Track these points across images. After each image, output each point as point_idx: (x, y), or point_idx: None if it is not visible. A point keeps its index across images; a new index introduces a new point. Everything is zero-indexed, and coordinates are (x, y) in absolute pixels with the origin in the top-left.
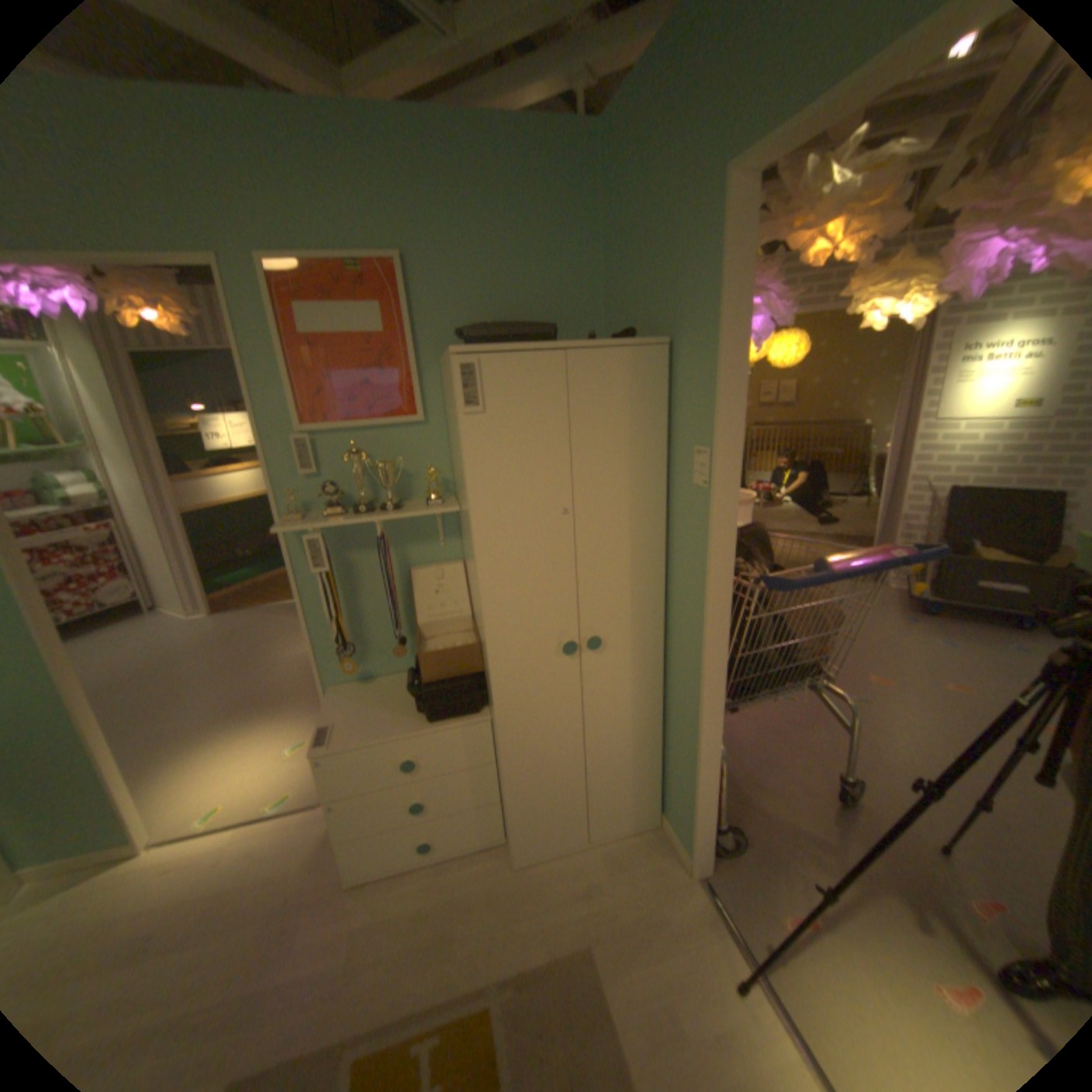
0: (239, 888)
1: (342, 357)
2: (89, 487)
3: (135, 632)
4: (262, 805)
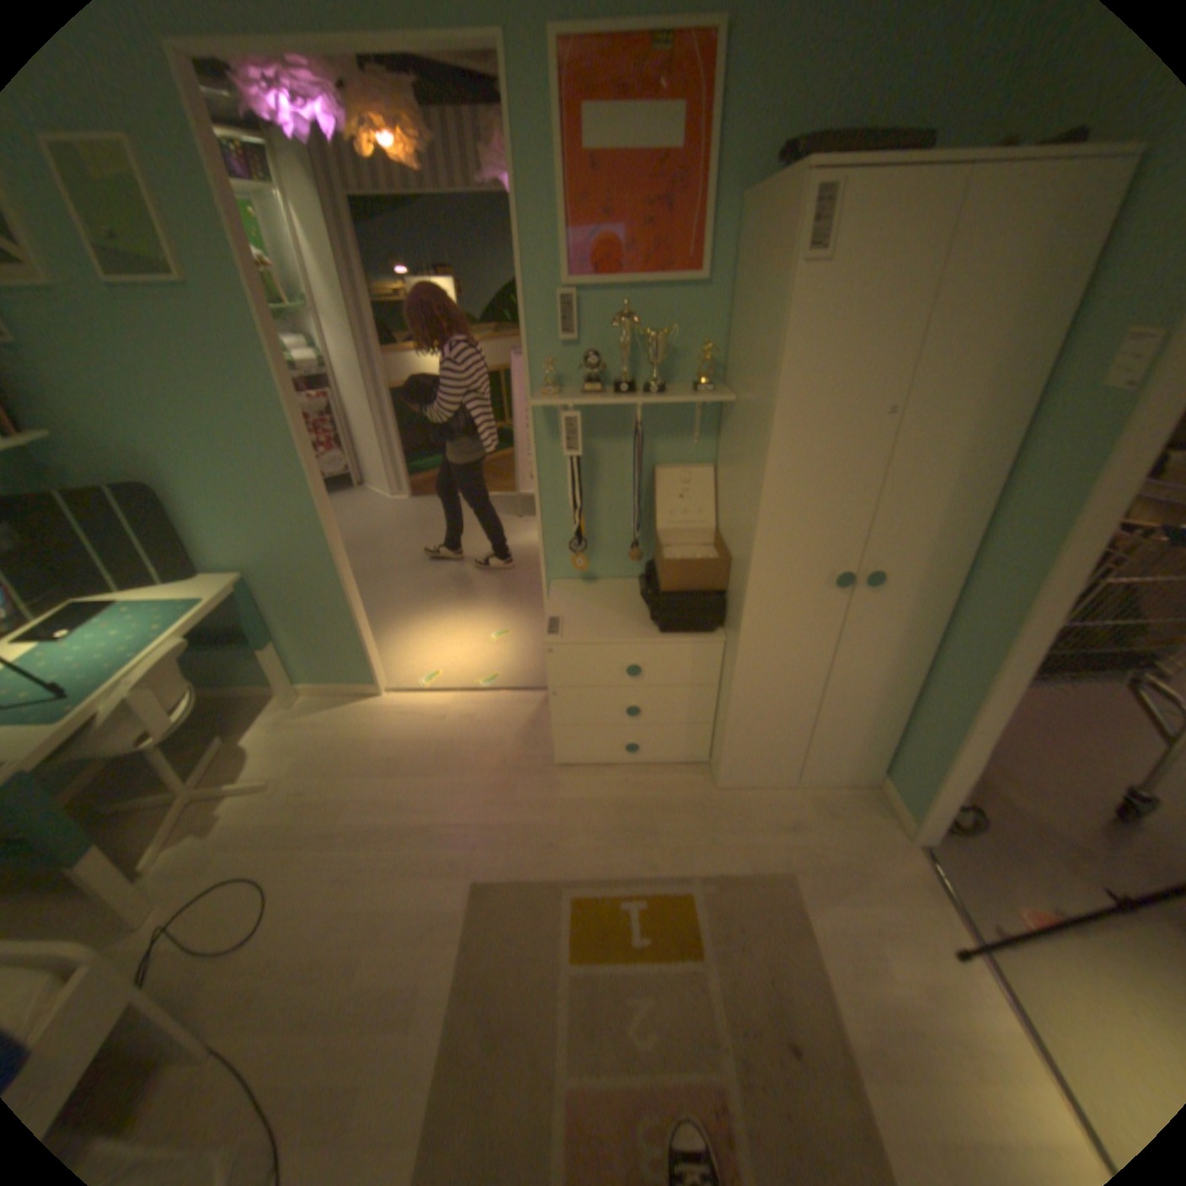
0: (463, 740)
1: (627, 183)
2: (306, 350)
3: (348, 502)
4: (474, 676)
